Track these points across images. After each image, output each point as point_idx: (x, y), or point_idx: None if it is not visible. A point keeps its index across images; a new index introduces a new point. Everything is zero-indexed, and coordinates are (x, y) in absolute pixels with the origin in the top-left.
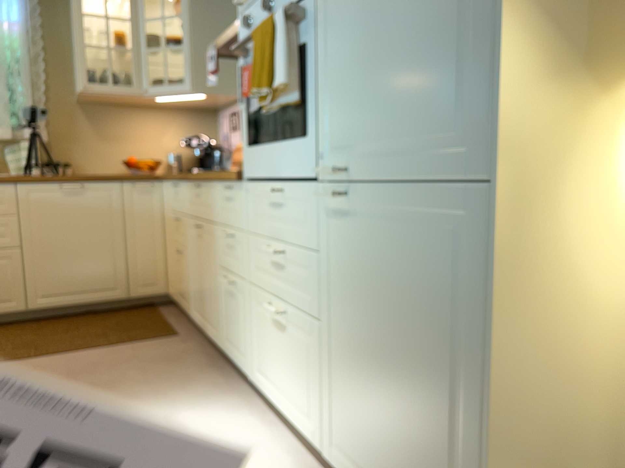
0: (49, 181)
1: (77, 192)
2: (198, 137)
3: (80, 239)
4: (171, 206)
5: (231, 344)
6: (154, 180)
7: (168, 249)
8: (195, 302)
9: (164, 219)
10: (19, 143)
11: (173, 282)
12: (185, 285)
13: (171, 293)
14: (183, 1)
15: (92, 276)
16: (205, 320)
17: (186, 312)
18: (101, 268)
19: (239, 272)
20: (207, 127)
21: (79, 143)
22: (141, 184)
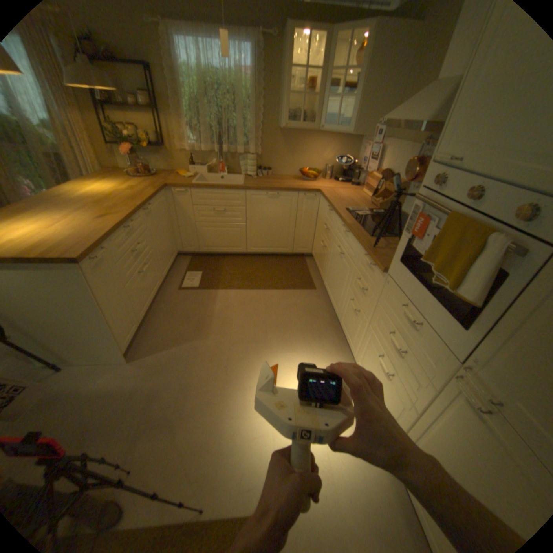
0: (262, 190)
1: (275, 197)
2: (346, 154)
3: (273, 222)
4: (324, 216)
5: (346, 328)
6: (316, 193)
7: (316, 235)
8: (328, 281)
9: (317, 216)
10: (247, 156)
11: (316, 254)
12: (323, 265)
13: (313, 256)
14: (366, 55)
15: (276, 241)
16: (332, 297)
17: (320, 276)
18: (281, 237)
19: (364, 310)
20: (354, 146)
21: (277, 155)
22: (309, 196)
